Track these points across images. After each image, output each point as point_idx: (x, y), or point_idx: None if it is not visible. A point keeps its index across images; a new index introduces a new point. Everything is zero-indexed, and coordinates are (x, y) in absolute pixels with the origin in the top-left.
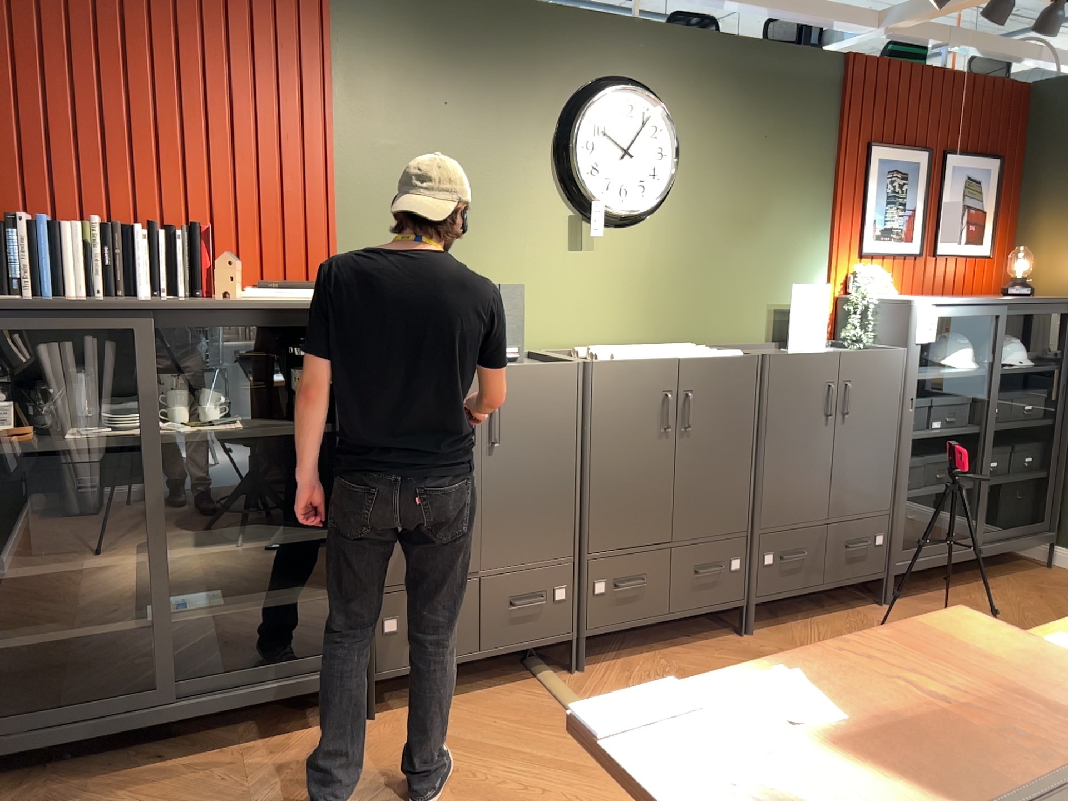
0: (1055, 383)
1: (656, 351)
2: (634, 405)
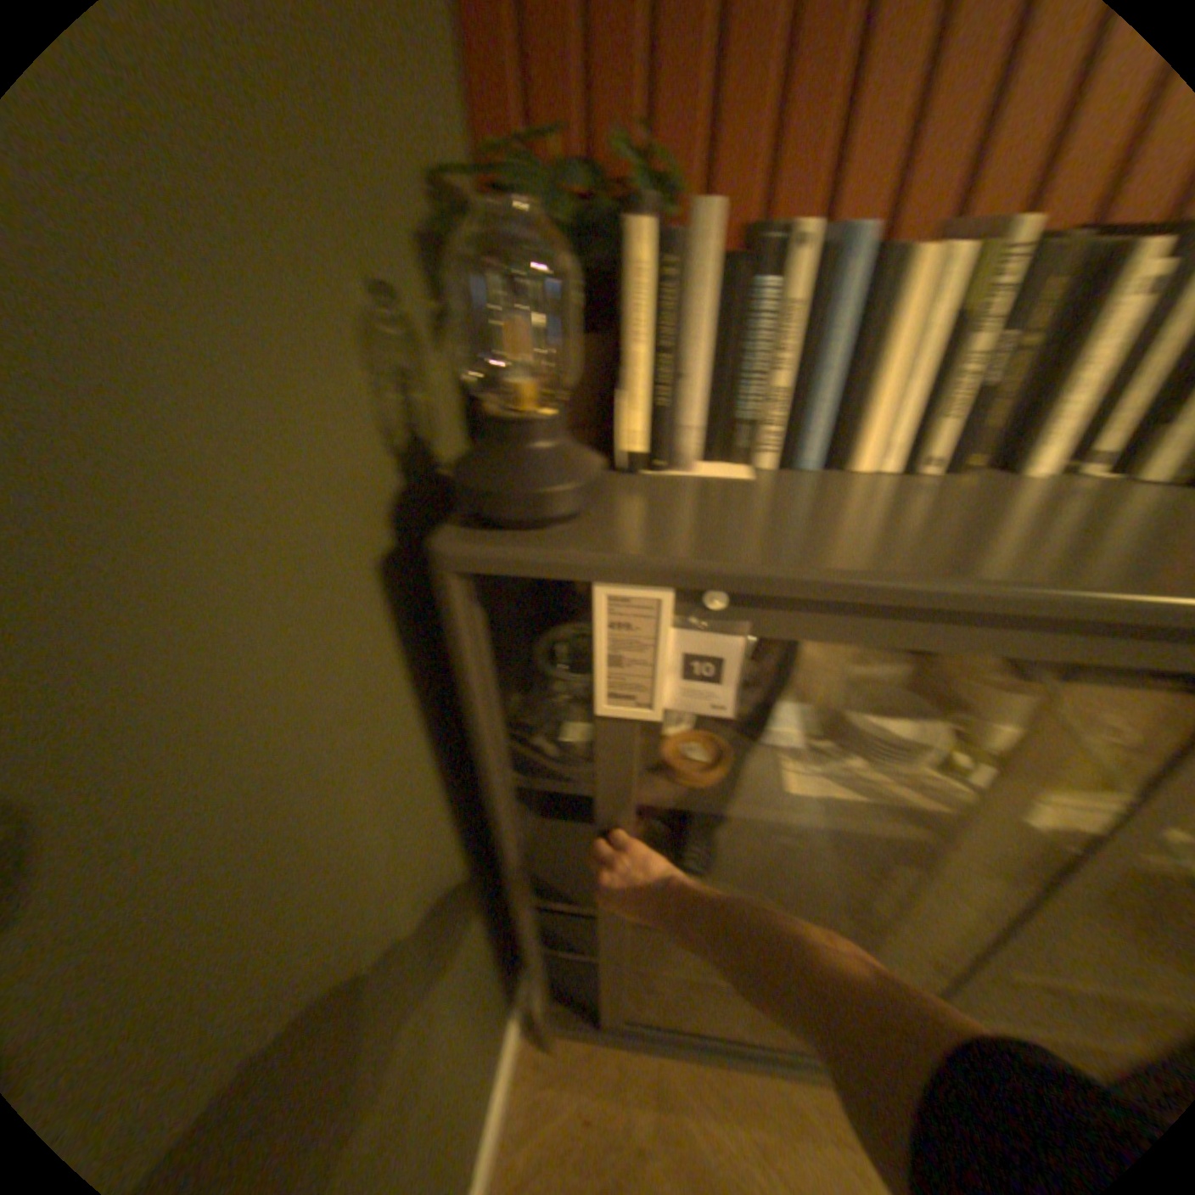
0: None
1: None
2: None
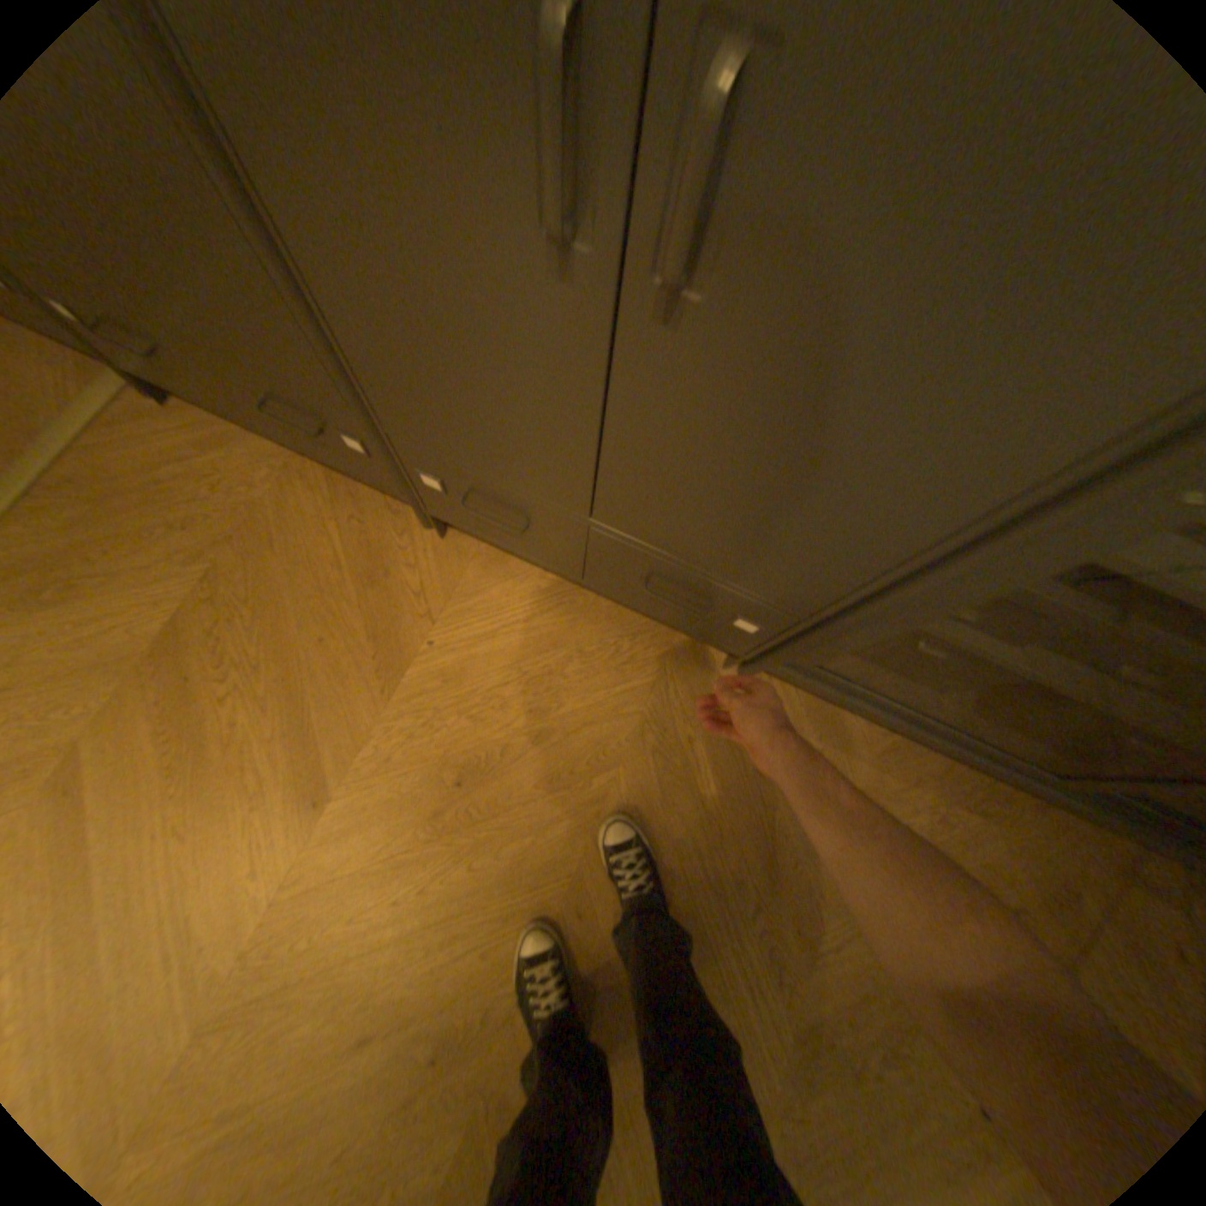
0: None
1: None
2: None
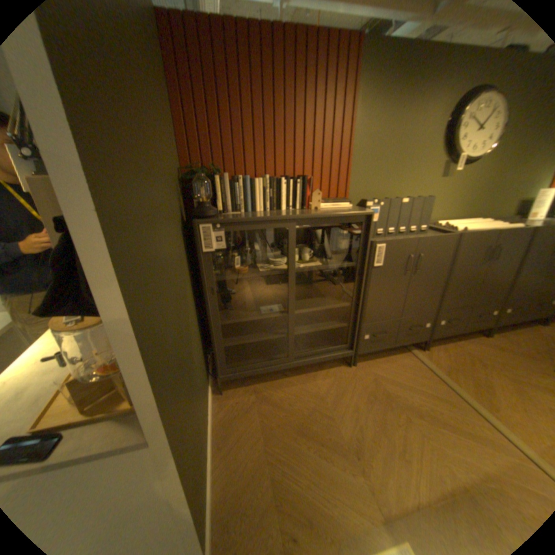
0: None
1: (482, 225)
2: (476, 251)
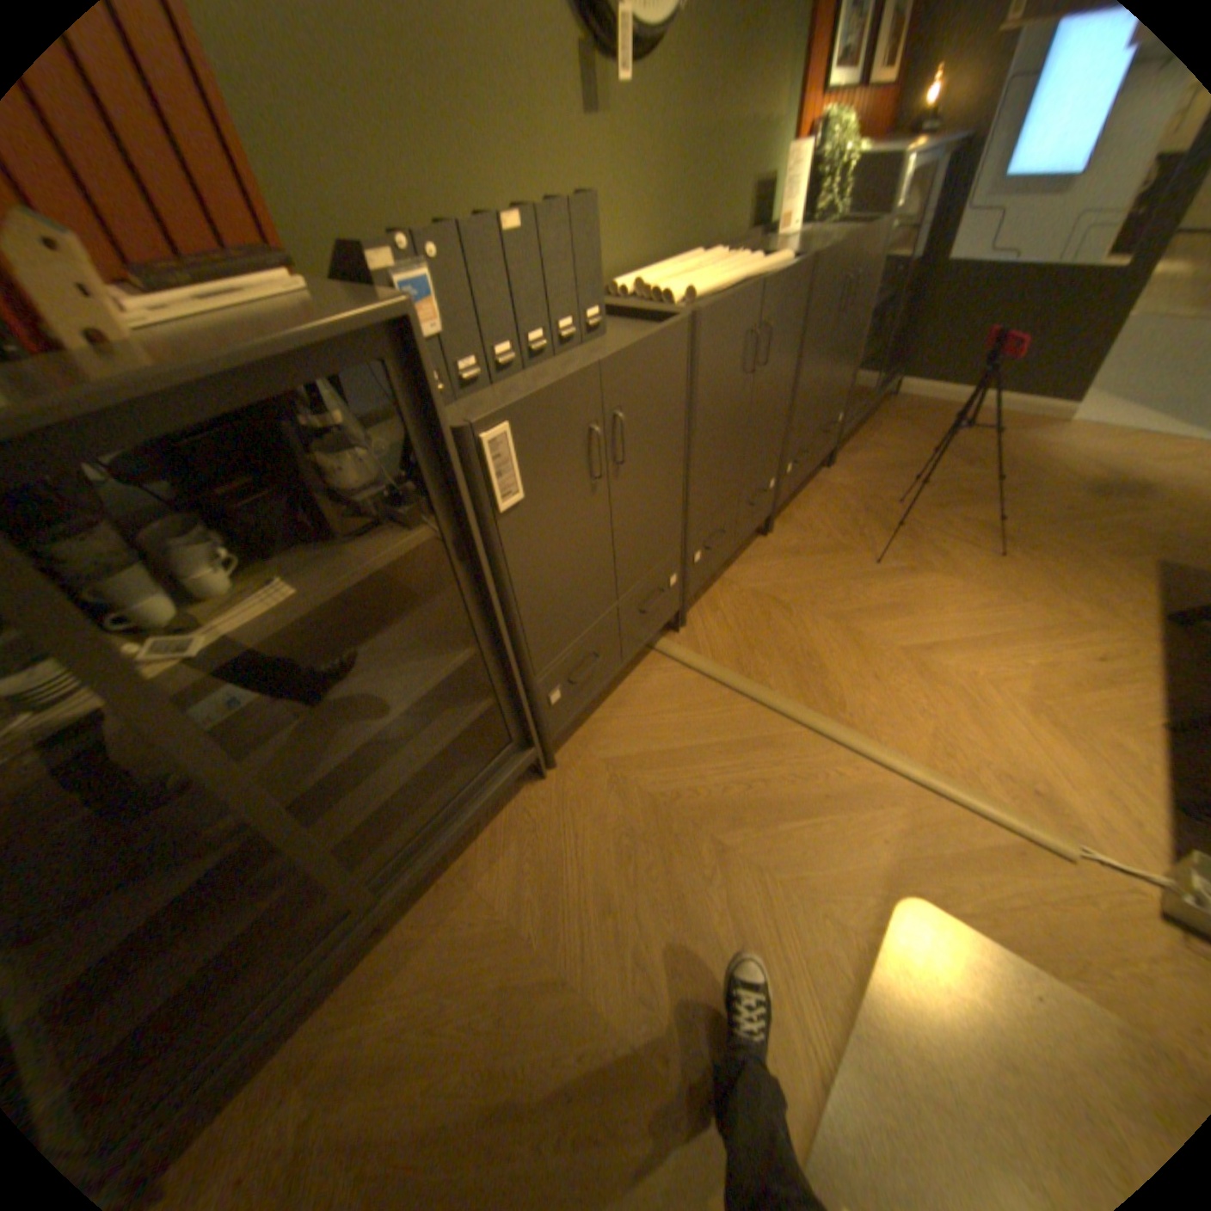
0: (928, 230)
1: (716, 272)
2: (728, 356)
